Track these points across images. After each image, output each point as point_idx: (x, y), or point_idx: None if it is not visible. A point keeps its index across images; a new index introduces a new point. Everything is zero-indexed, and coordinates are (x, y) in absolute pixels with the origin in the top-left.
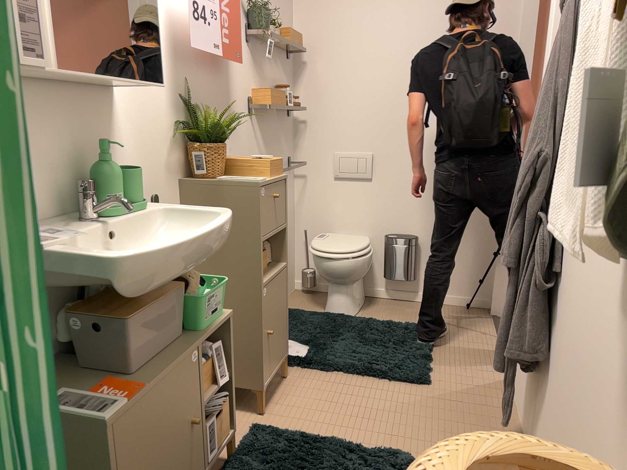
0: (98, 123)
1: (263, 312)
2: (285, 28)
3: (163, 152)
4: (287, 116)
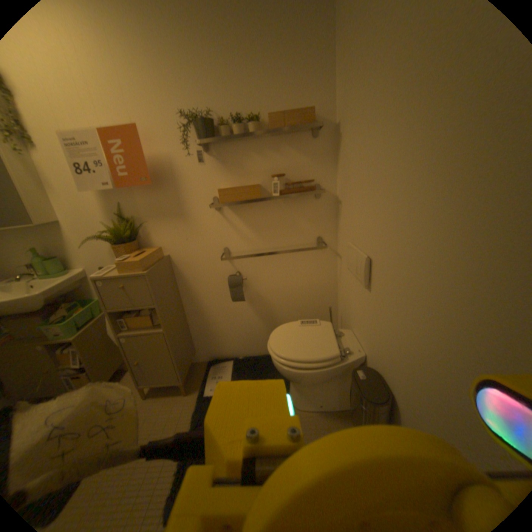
0: (53, 236)
1: (122, 349)
2: (307, 98)
3: (105, 245)
4: (311, 196)
